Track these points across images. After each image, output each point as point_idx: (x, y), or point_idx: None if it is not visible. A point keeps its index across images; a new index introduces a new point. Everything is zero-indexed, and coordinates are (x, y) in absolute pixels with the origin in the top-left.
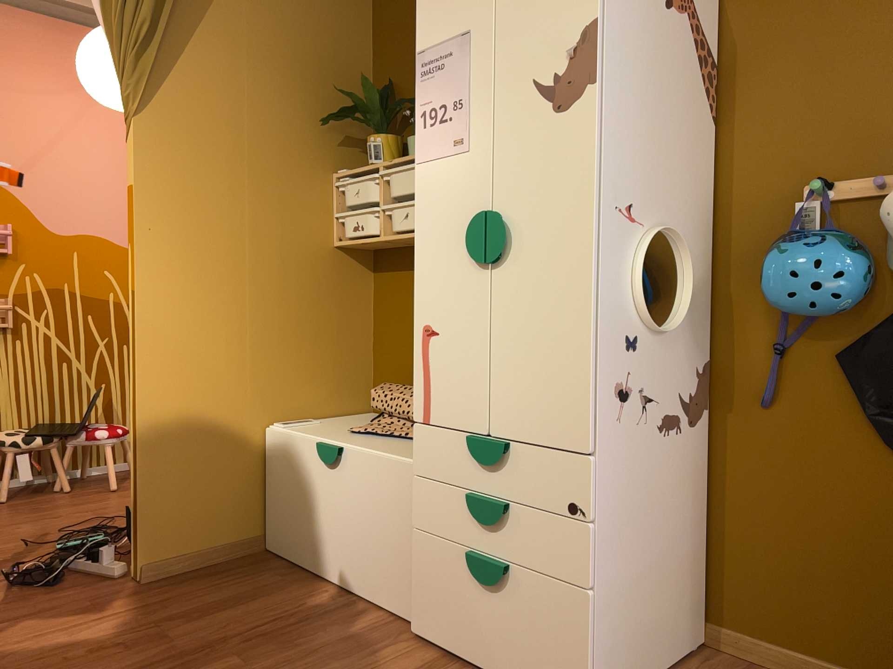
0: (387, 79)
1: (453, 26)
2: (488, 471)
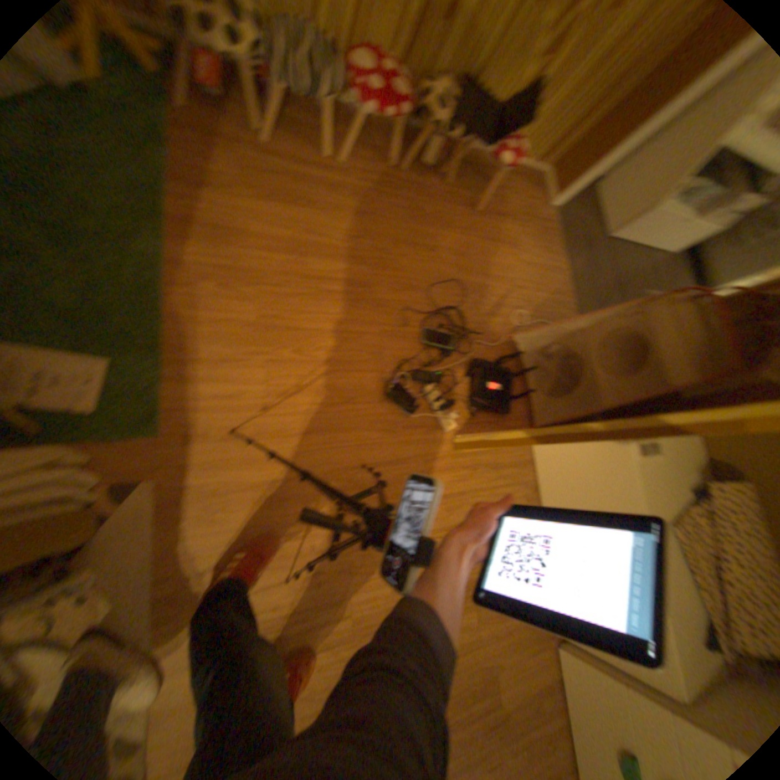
0: None
1: None
2: None
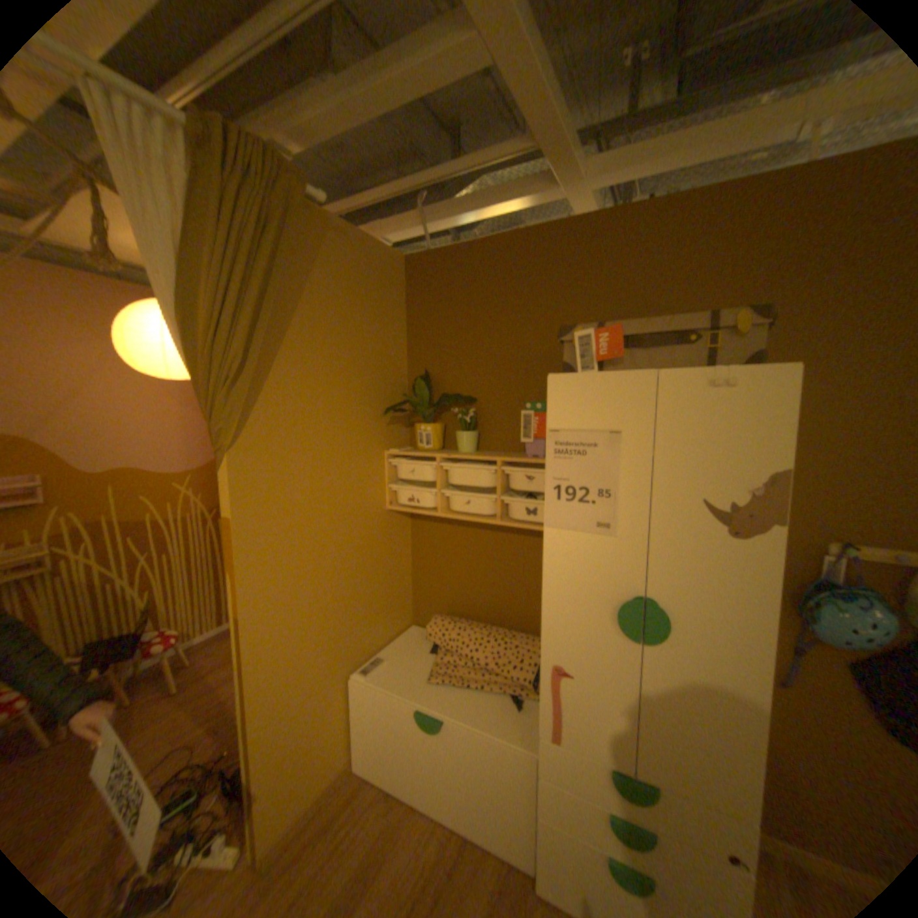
0: (422, 367)
1: (598, 418)
2: (634, 805)
